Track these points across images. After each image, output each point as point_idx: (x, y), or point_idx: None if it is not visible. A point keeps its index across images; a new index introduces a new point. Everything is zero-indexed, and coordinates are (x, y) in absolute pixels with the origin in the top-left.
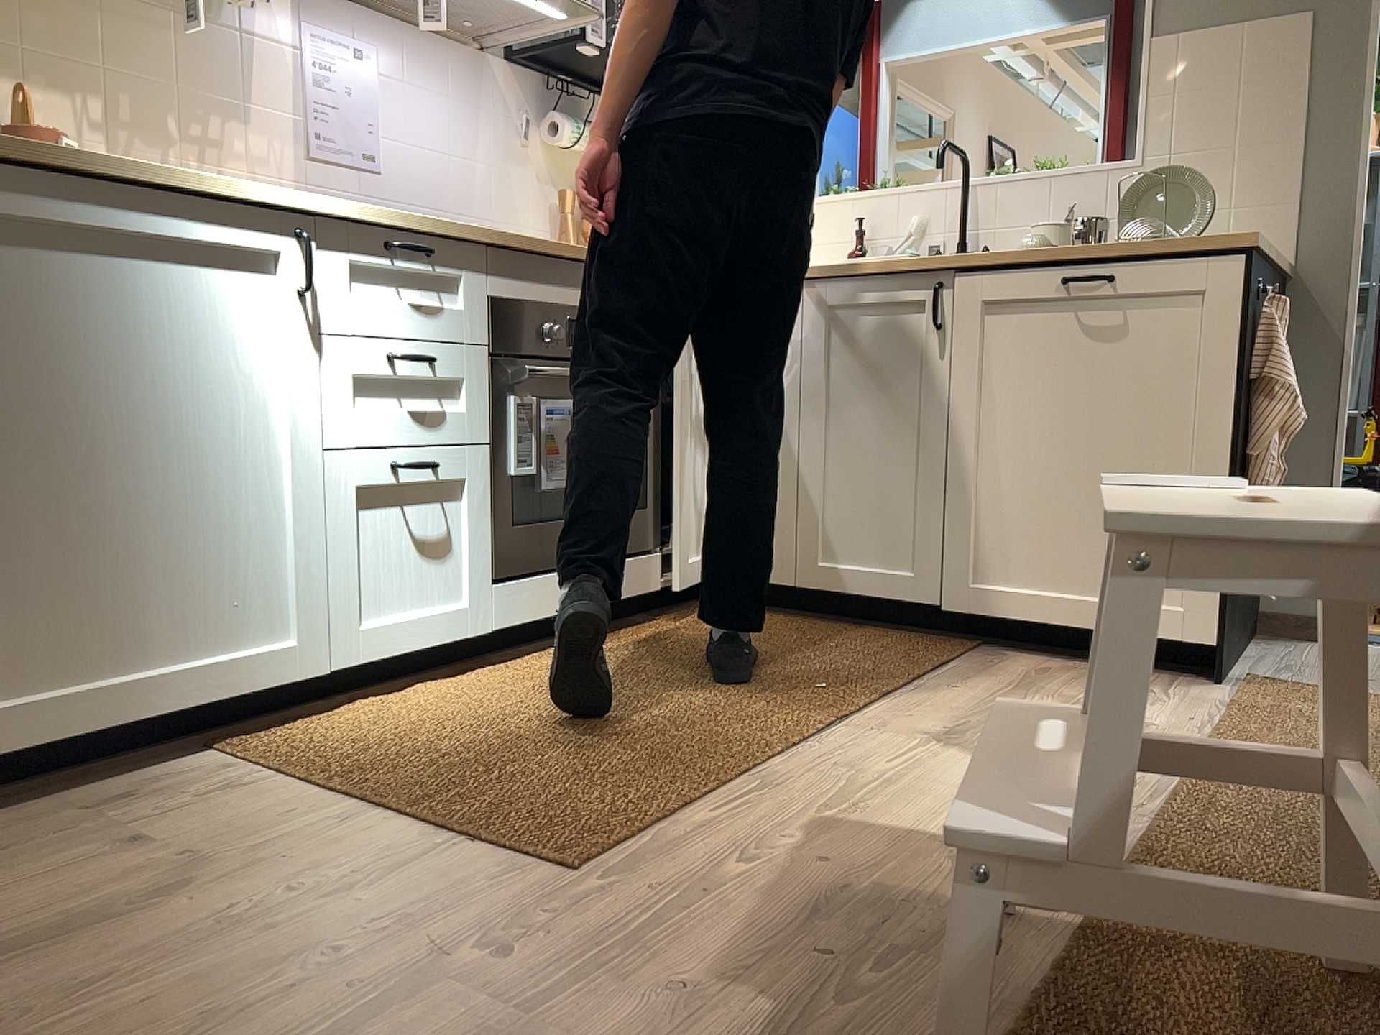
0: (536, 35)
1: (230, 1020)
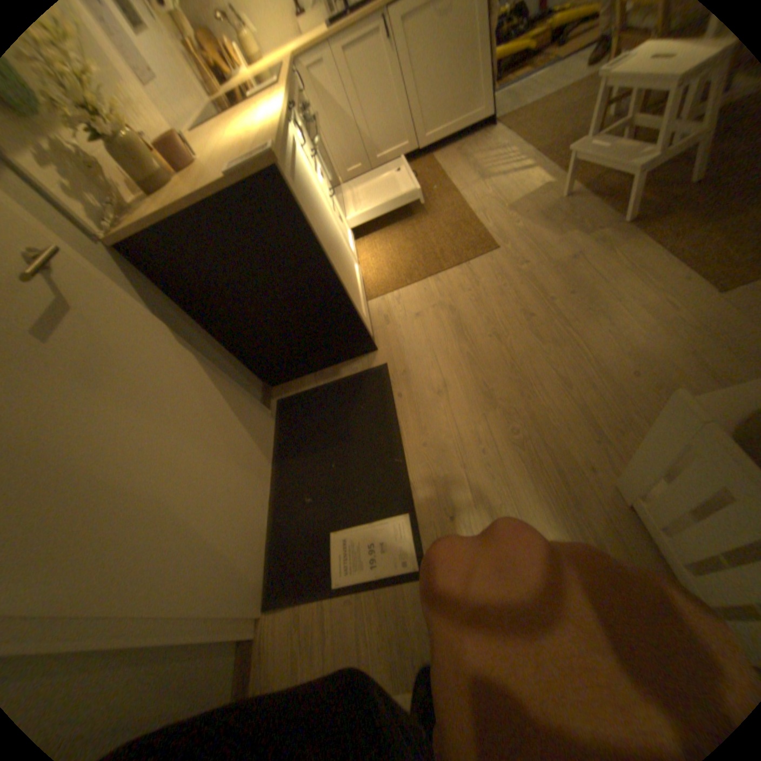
0: None
1: (519, 298)
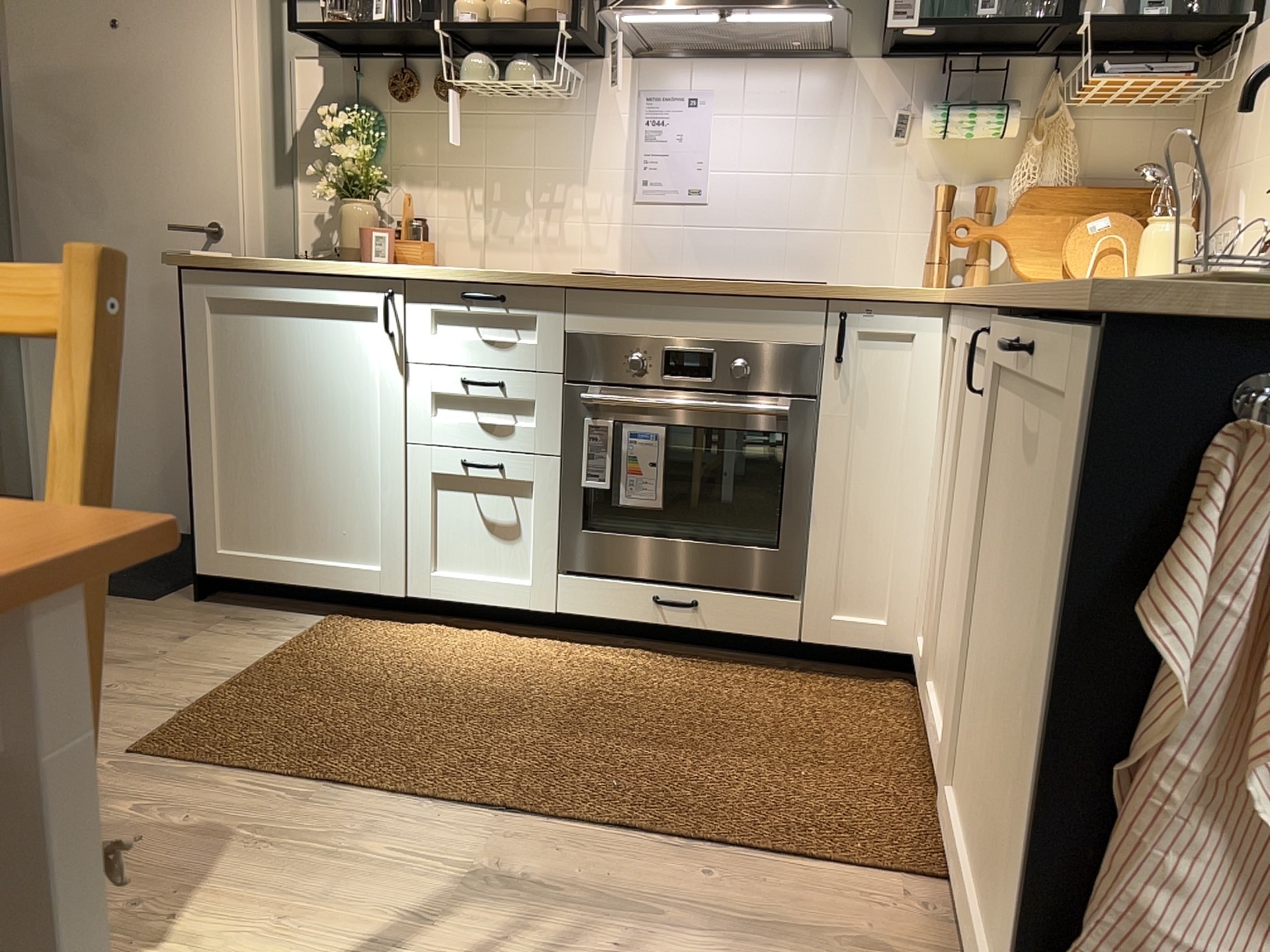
0: (848, 39)
1: None
